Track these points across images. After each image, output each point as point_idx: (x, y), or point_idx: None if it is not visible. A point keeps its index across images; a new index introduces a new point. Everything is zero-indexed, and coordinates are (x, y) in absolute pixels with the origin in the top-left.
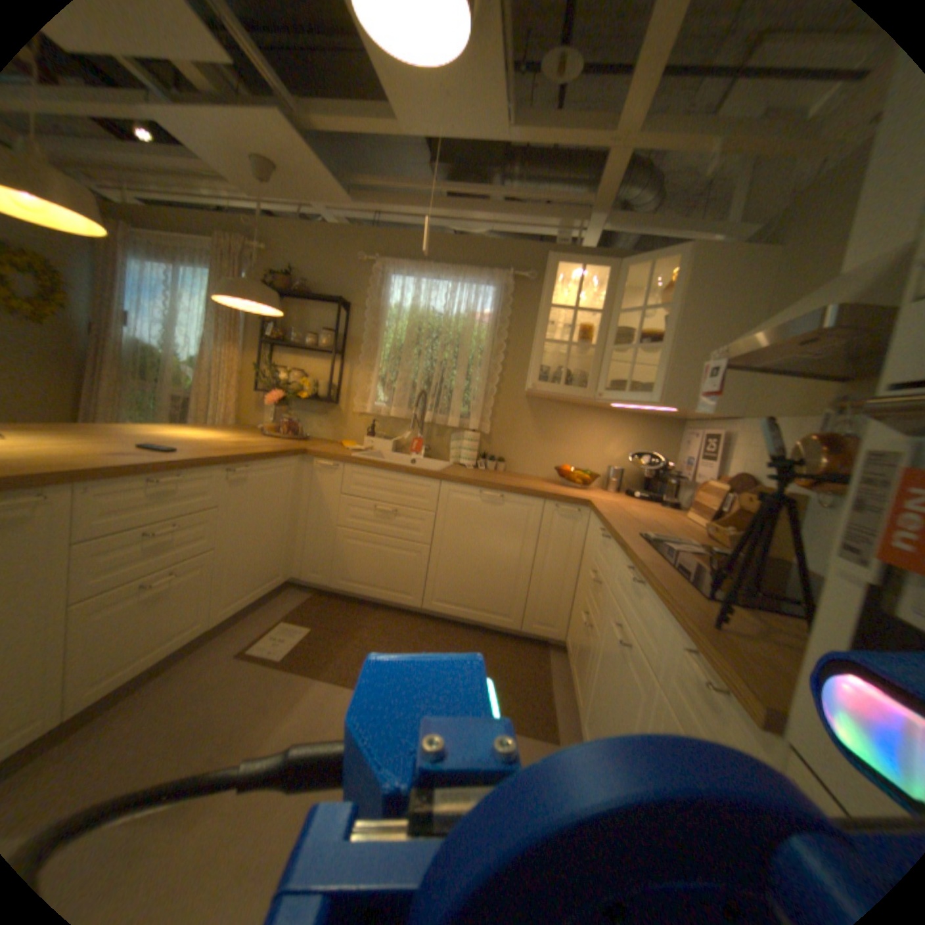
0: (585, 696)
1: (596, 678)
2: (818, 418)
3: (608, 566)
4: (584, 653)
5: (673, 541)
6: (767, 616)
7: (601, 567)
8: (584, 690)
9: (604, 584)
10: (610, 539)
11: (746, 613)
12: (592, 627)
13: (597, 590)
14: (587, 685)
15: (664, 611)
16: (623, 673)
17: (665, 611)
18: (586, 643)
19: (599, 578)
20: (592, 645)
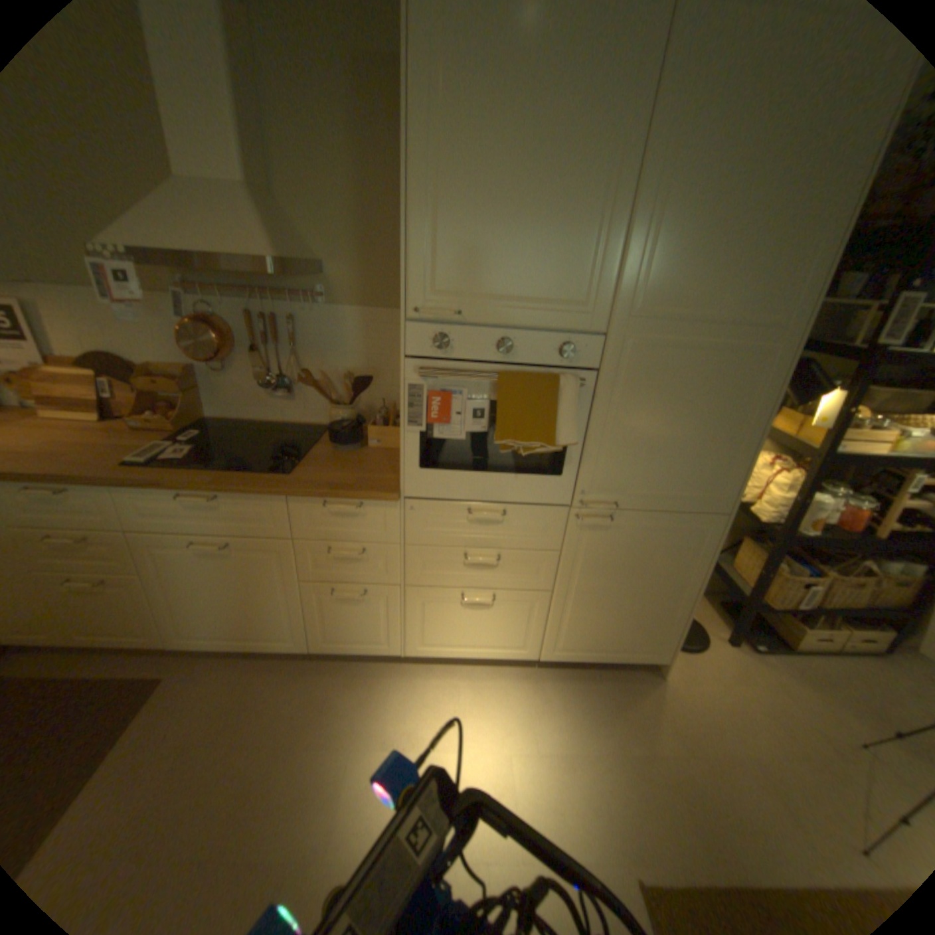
0: (152, 628)
1: (169, 602)
2: (162, 294)
3: (92, 516)
4: (106, 609)
5: (156, 452)
6: (305, 461)
7: (71, 525)
8: (142, 628)
9: (100, 534)
10: (72, 491)
11: (302, 467)
12: (108, 580)
13: (81, 548)
14: (149, 619)
15: (268, 500)
16: (229, 564)
17: (273, 499)
18: (102, 600)
19: (76, 536)
20: (127, 591)
